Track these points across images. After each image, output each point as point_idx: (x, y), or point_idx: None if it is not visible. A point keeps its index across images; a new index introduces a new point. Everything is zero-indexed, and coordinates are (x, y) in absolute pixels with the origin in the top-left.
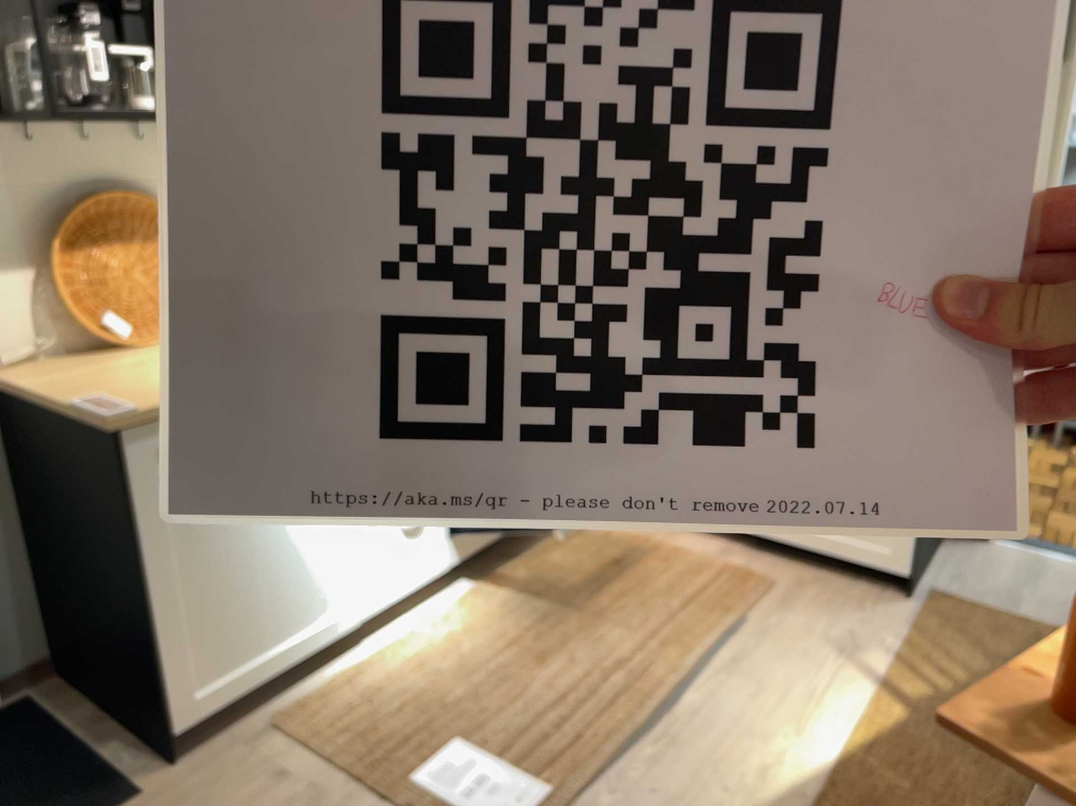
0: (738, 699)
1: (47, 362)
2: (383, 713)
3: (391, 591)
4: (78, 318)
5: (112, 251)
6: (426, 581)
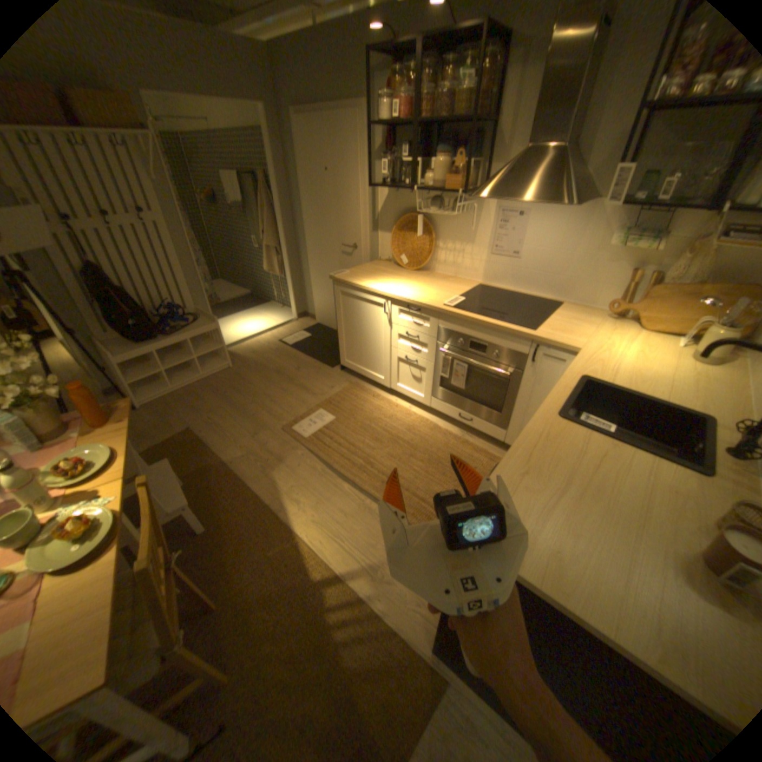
0: (342, 503)
1: (387, 263)
2: (353, 402)
3: (403, 389)
4: (392, 253)
5: (410, 234)
6: (417, 400)
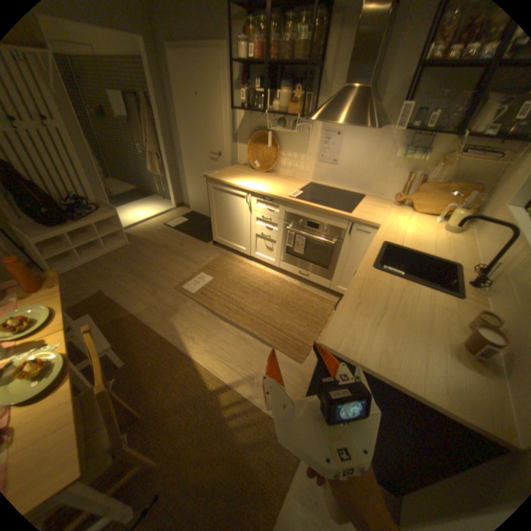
0: (224, 337)
1: (244, 167)
2: (224, 267)
3: (259, 257)
4: (248, 159)
5: (261, 146)
6: (270, 263)
